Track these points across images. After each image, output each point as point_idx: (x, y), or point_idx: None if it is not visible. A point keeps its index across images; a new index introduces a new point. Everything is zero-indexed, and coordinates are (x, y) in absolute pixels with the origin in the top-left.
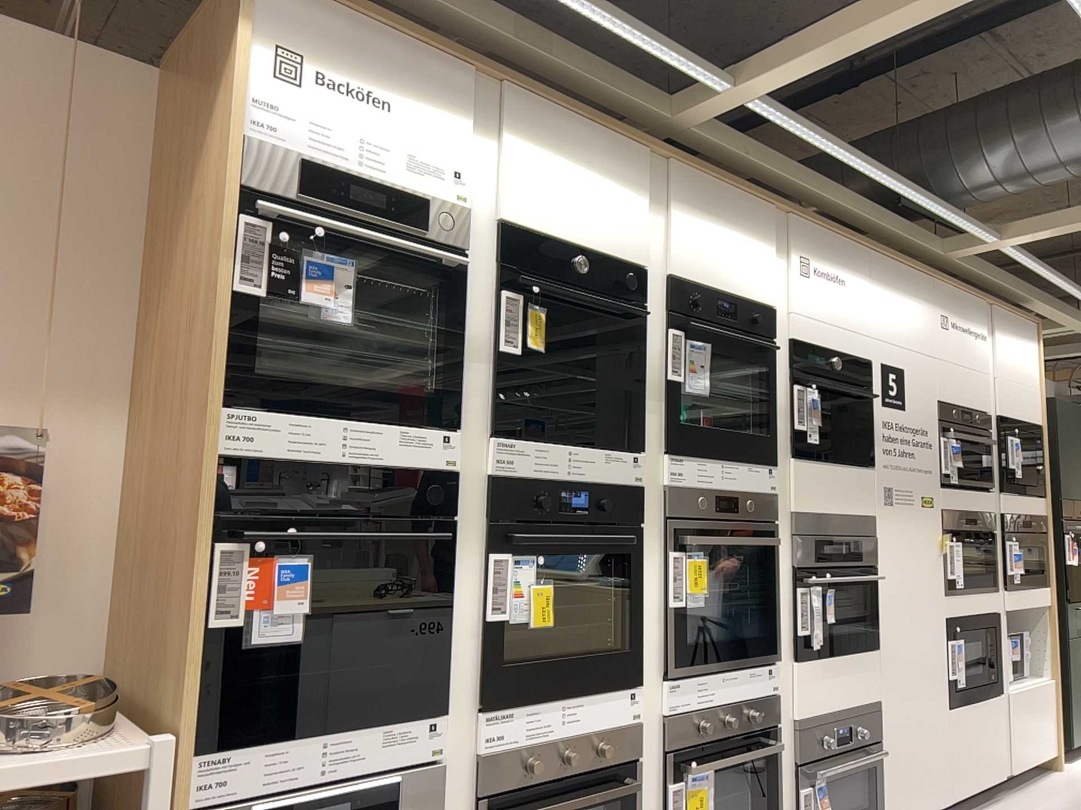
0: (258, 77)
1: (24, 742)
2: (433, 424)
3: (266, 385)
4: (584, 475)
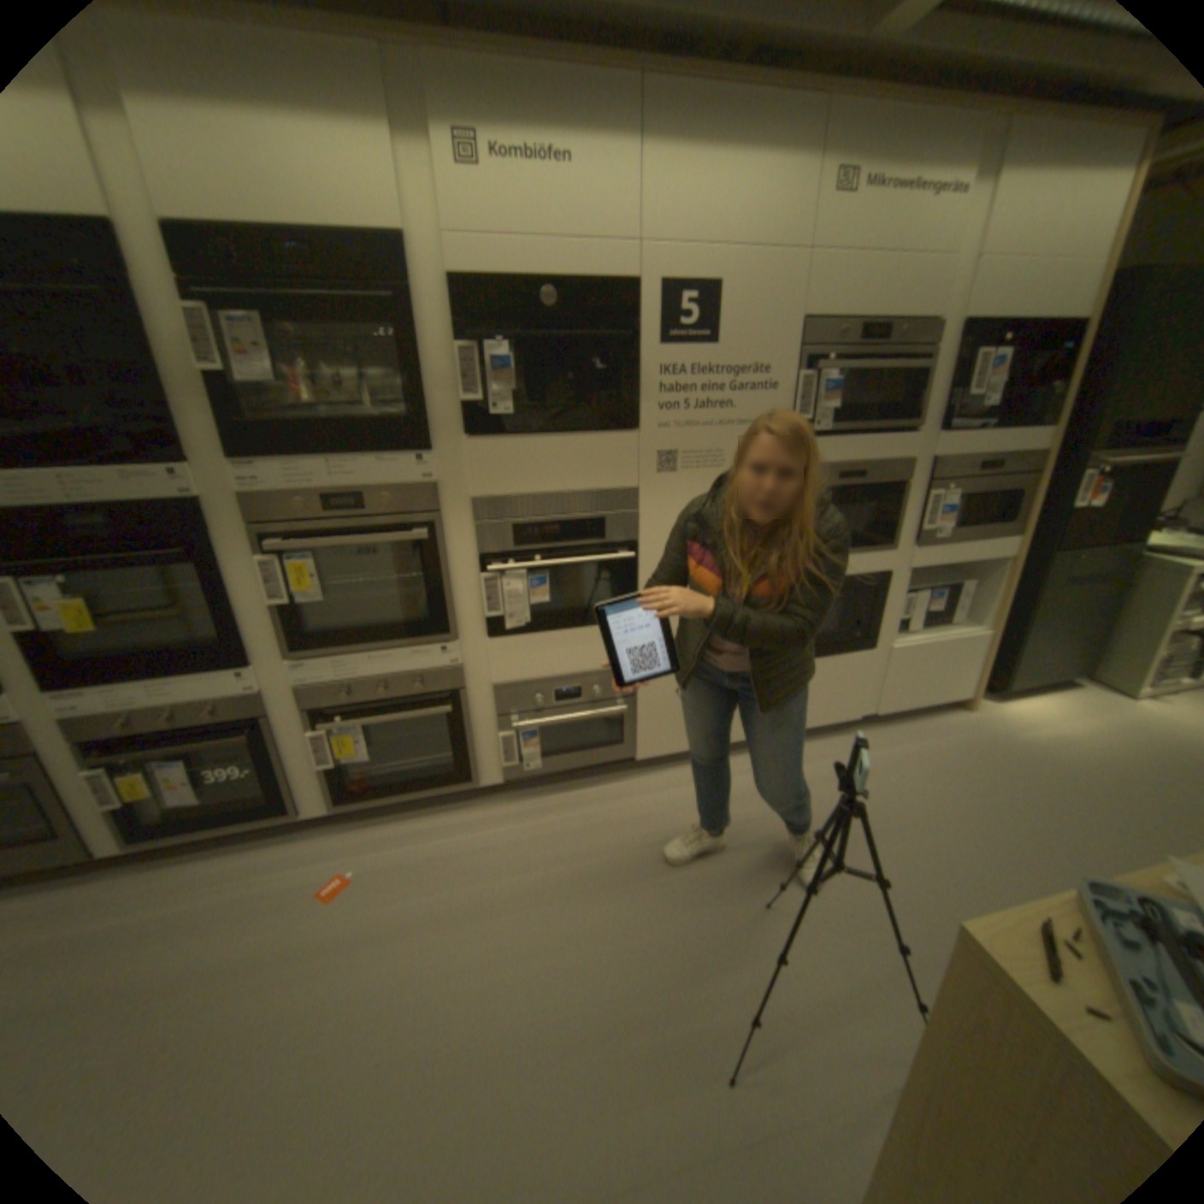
0: None
1: None
2: None
3: None
4: (92, 501)
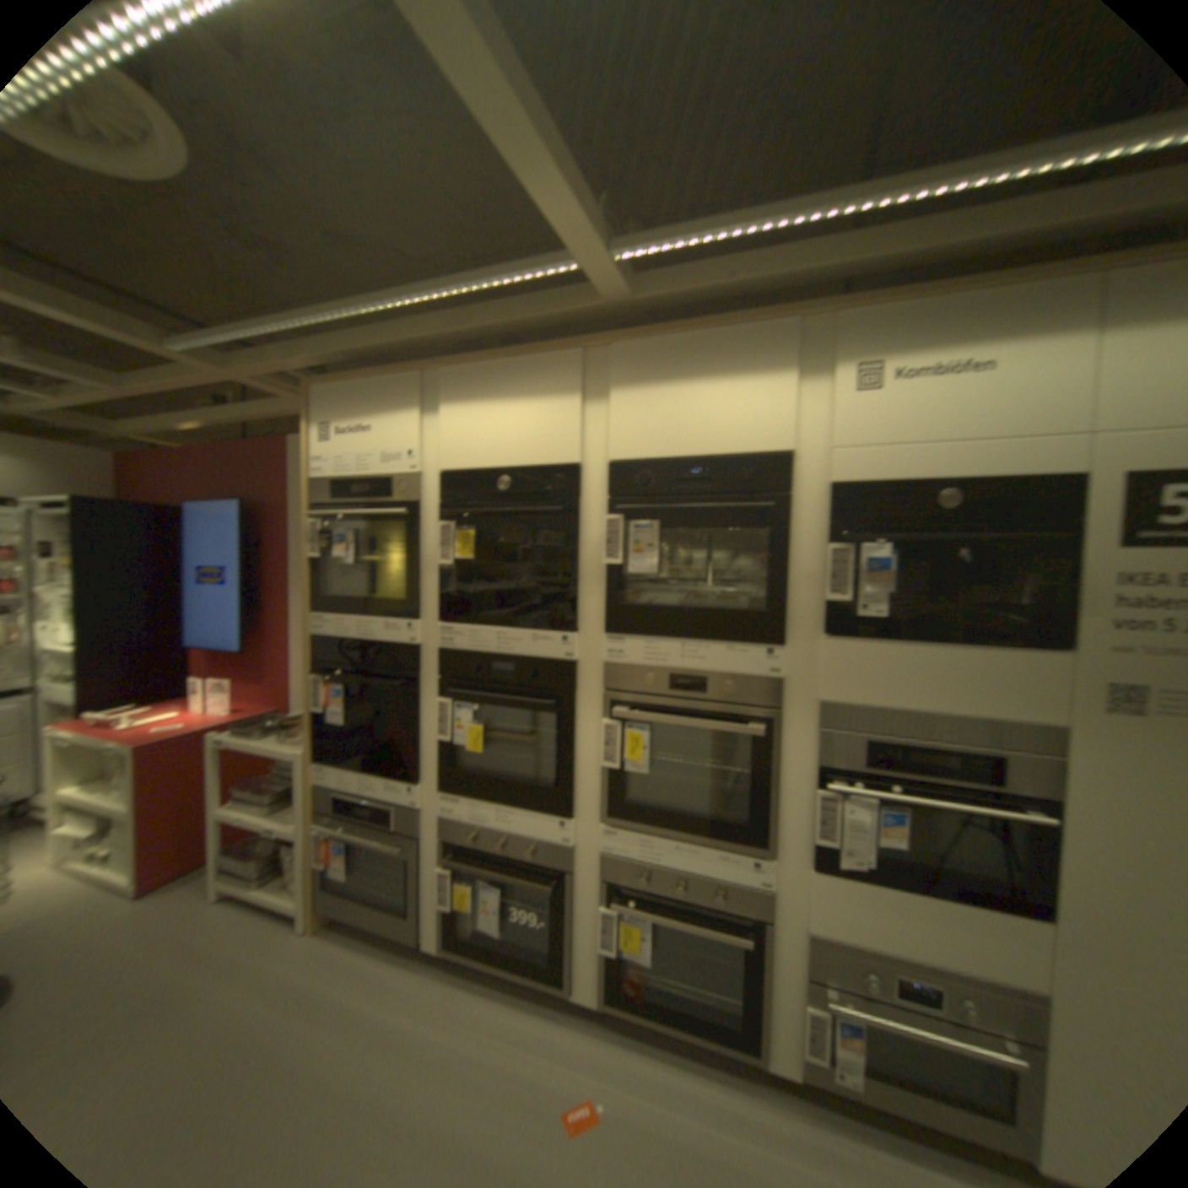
0: (304, 442)
1: (275, 743)
2: (402, 618)
3: (323, 601)
4: (515, 652)
